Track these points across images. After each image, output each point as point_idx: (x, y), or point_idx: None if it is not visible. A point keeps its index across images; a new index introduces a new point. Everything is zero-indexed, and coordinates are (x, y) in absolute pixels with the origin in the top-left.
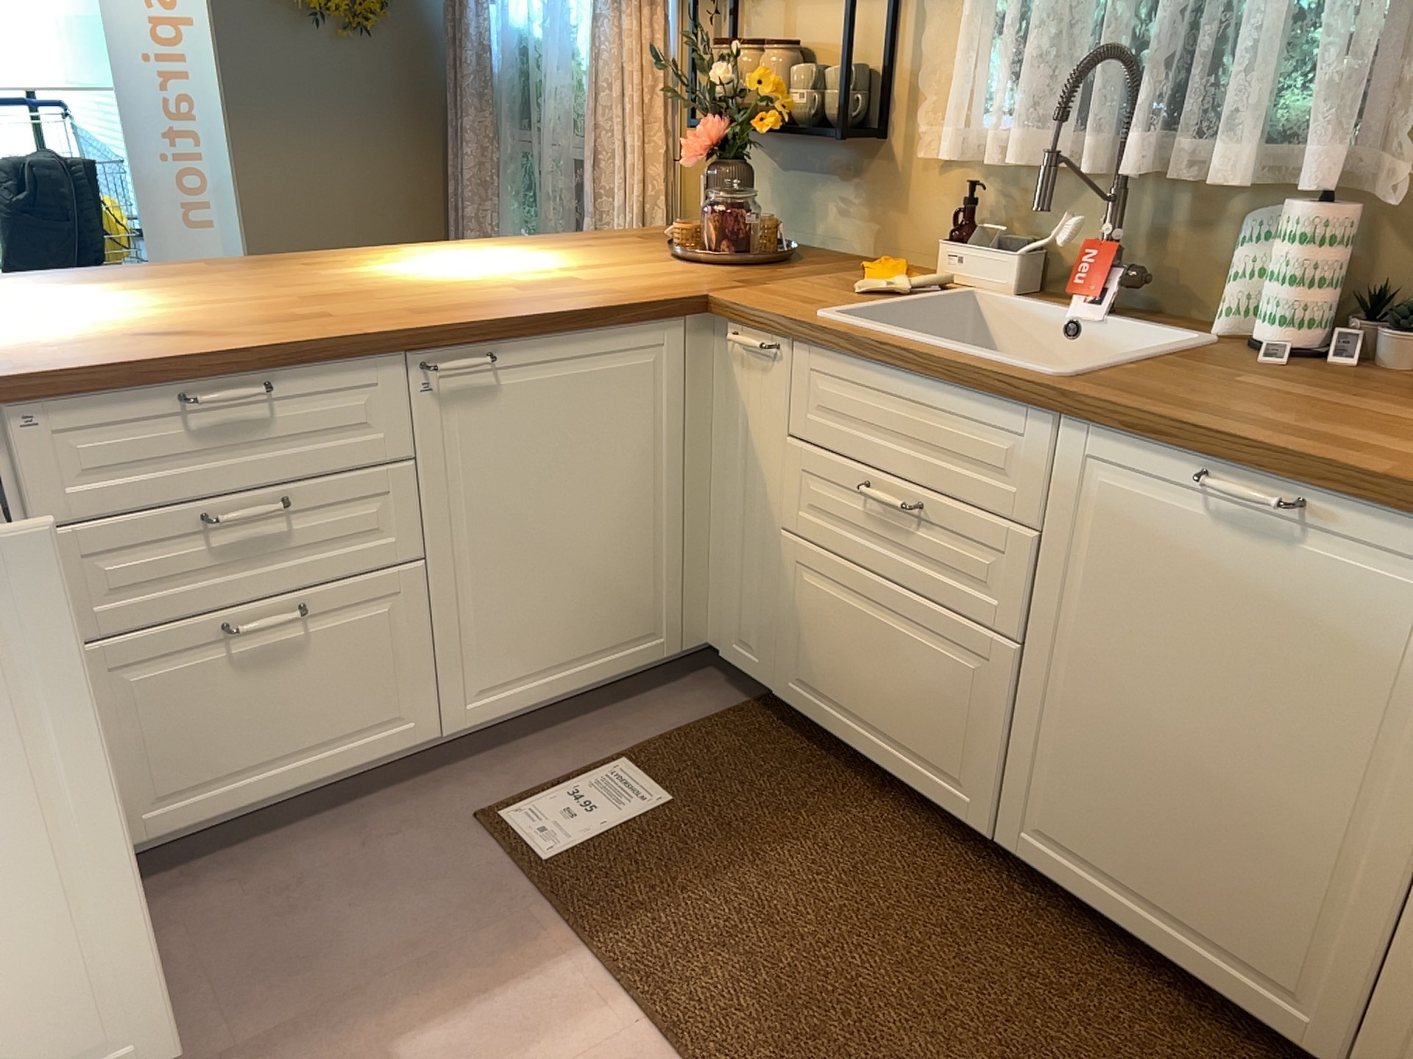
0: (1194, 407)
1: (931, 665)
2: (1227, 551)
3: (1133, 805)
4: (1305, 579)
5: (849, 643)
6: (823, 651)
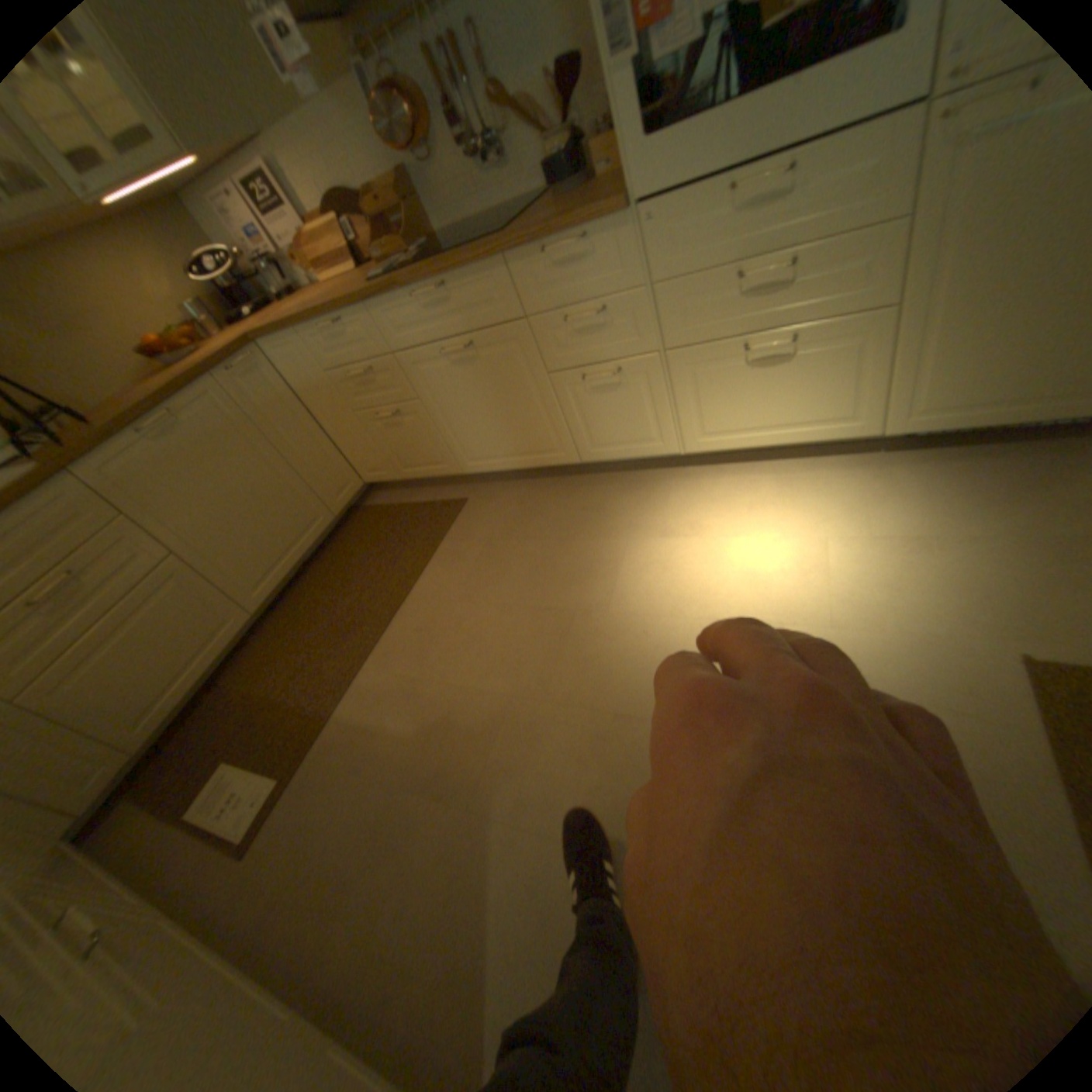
0: (92, 427)
1: (162, 609)
2: (170, 442)
3: (252, 537)
4: (192, 426)
5: (127, 666)
6: (123, 691)
